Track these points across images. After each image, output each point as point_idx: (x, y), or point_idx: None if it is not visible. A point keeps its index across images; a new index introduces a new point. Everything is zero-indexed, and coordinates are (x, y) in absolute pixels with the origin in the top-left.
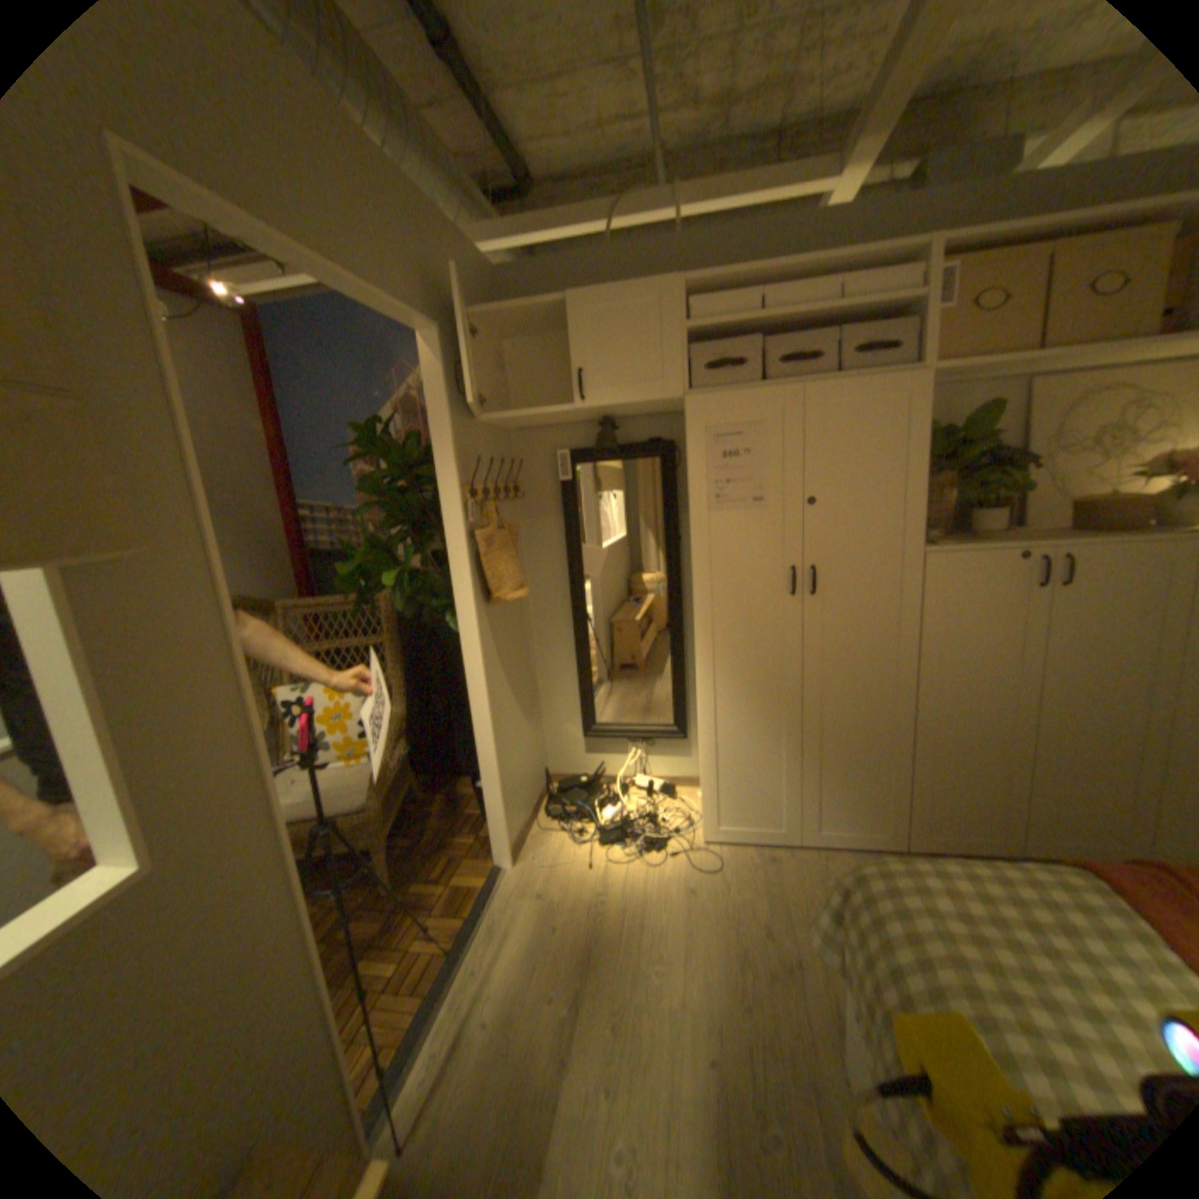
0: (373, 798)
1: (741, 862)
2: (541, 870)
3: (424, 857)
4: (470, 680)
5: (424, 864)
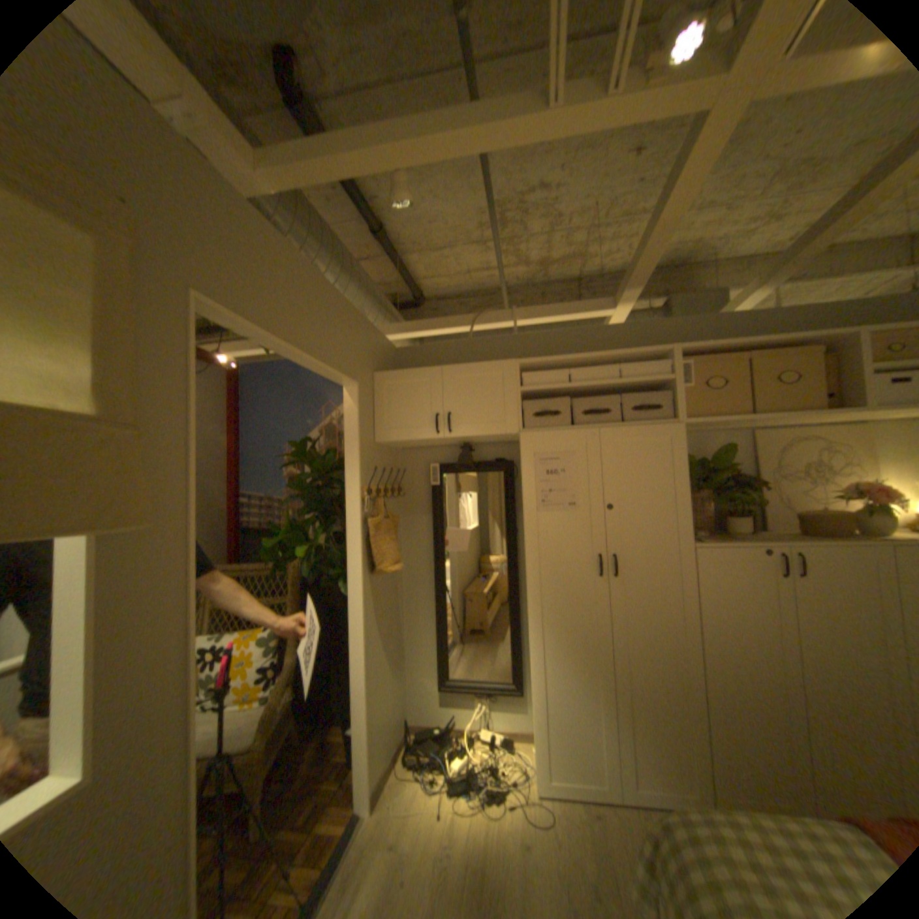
0: (258, 740)
1: (570, 819)
2: (394, 820)
3: (292, 802)
4: (351, 636)
5: (292, 810)
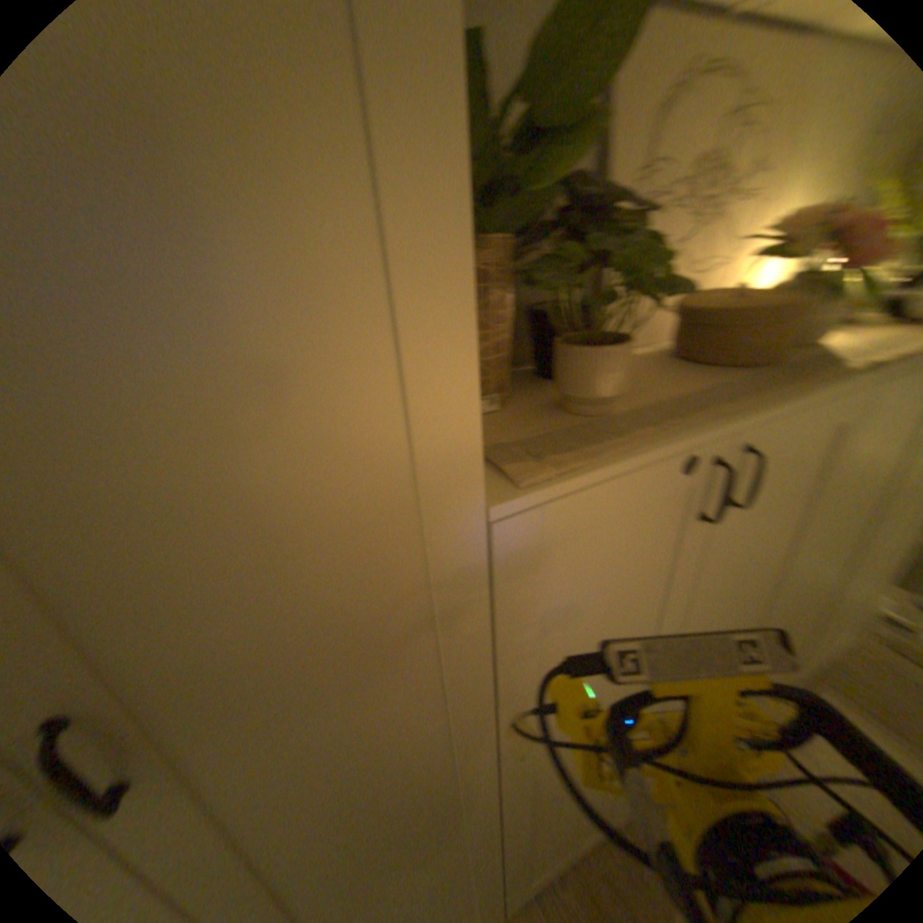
0: None
1: None
2: None
3: None
4: None
5: None
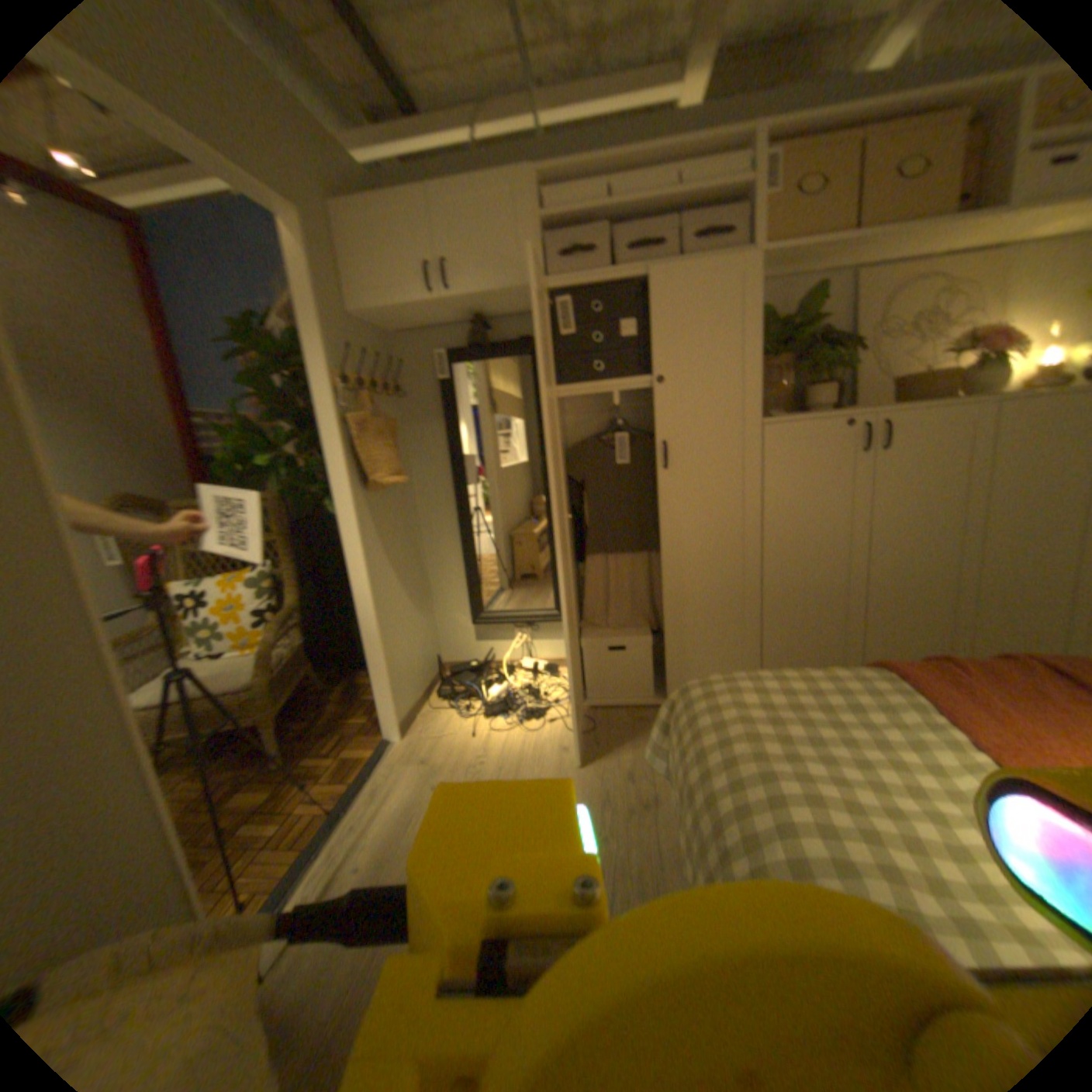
0: (257, 672)
1: (611, 720)
2: (426, 736)
3: (316, 732)
4: (348, 557)
5: (316, 738)
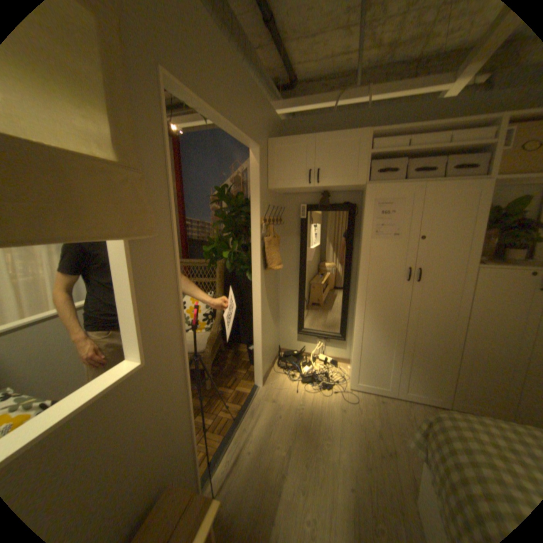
0: (208, 348)
1: (368, 401)
2: (275, 390)
3: (224, 376)
4: (254, 303)
5: (225, 379)
